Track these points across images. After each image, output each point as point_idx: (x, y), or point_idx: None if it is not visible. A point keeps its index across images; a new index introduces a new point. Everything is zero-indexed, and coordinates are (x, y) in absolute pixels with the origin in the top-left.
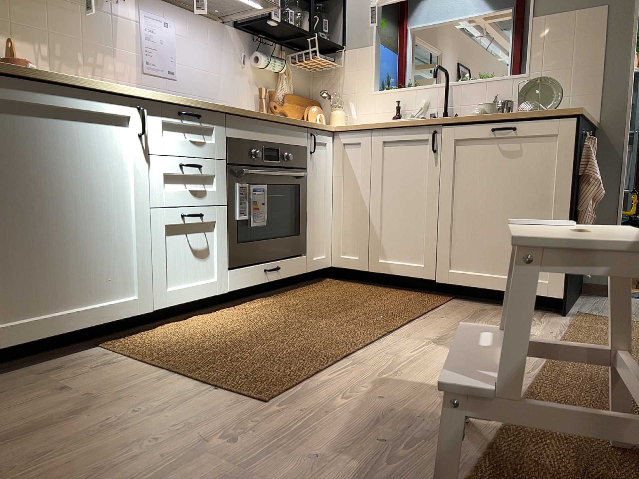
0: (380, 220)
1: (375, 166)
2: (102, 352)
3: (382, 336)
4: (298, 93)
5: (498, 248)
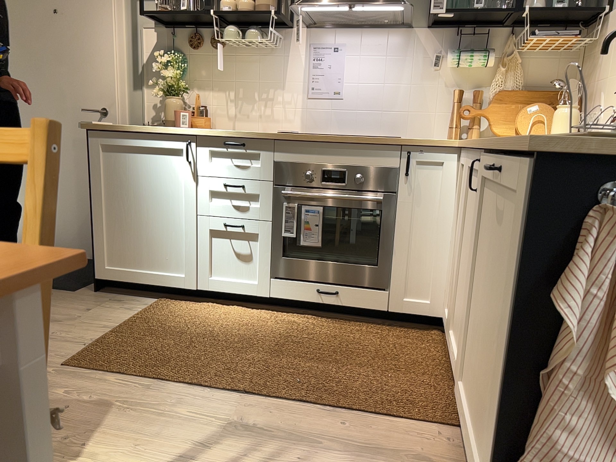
0: (456, 278)
1: (462, 202)
2: (145, 302)
3: (232, 390)
4: (541, 86)
5: (478, 381)
